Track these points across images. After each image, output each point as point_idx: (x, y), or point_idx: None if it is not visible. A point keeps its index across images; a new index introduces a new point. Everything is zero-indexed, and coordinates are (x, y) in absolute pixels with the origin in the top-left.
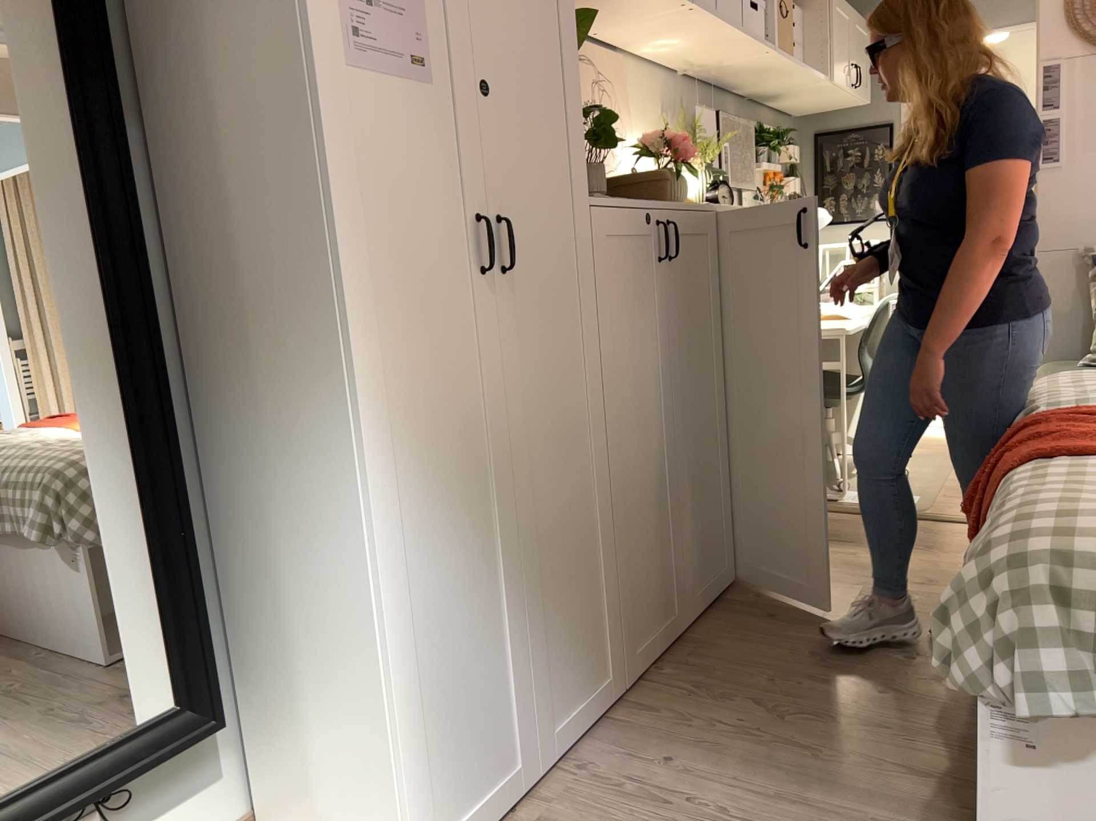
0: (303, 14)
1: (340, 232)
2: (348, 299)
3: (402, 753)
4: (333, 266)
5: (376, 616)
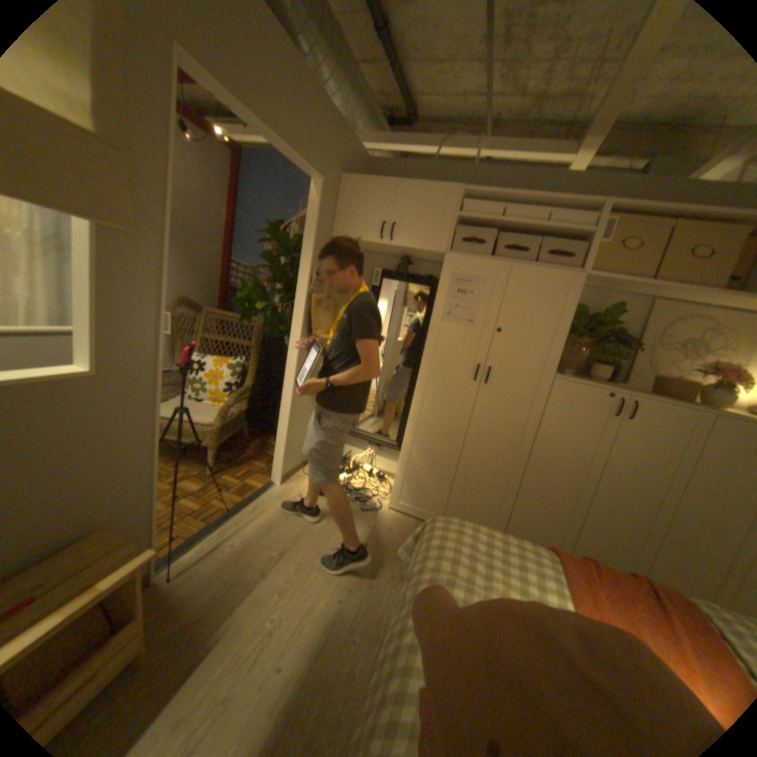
0: (433, 309)
1: (426, 356)
2: (422, 371)
3: (399, 472)
4: (421, 363)
5: (404, 439)
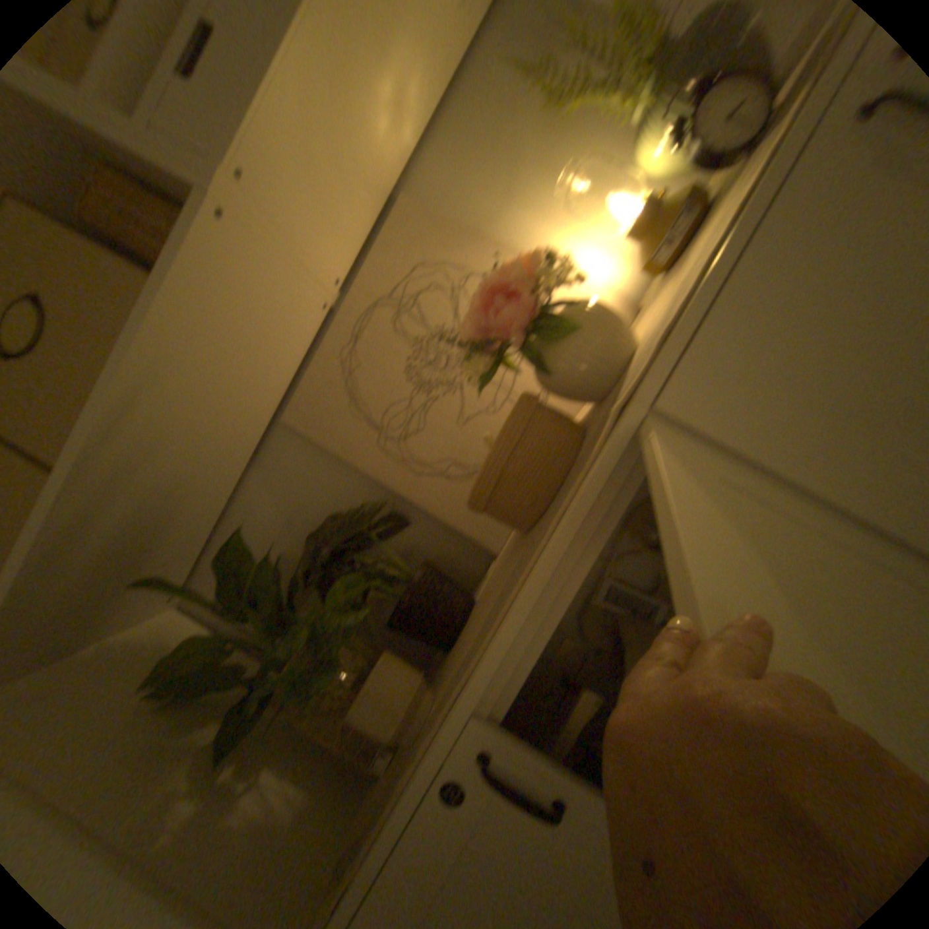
0: None
1: None
2: None
3: None
4: None
5: None
